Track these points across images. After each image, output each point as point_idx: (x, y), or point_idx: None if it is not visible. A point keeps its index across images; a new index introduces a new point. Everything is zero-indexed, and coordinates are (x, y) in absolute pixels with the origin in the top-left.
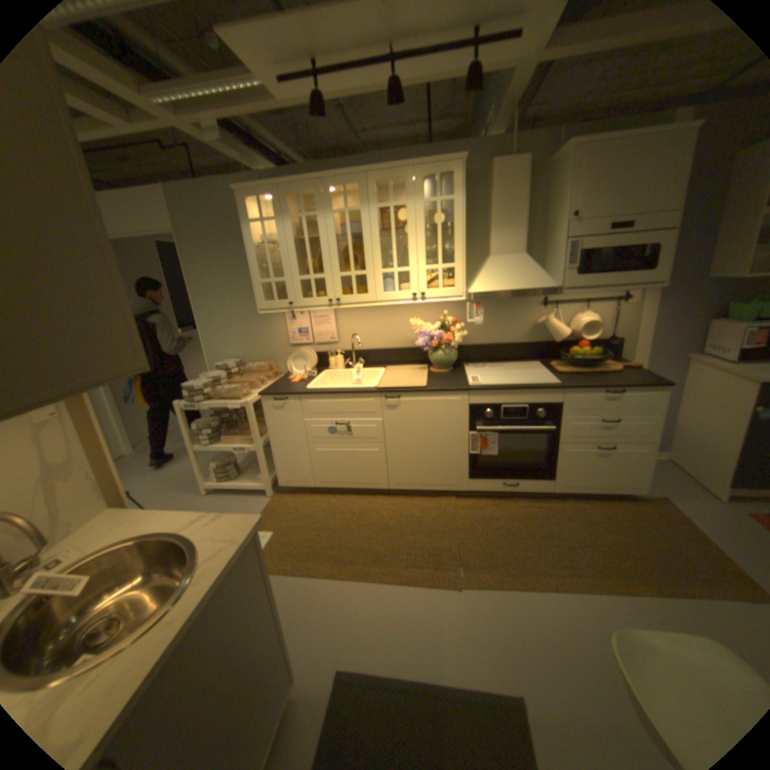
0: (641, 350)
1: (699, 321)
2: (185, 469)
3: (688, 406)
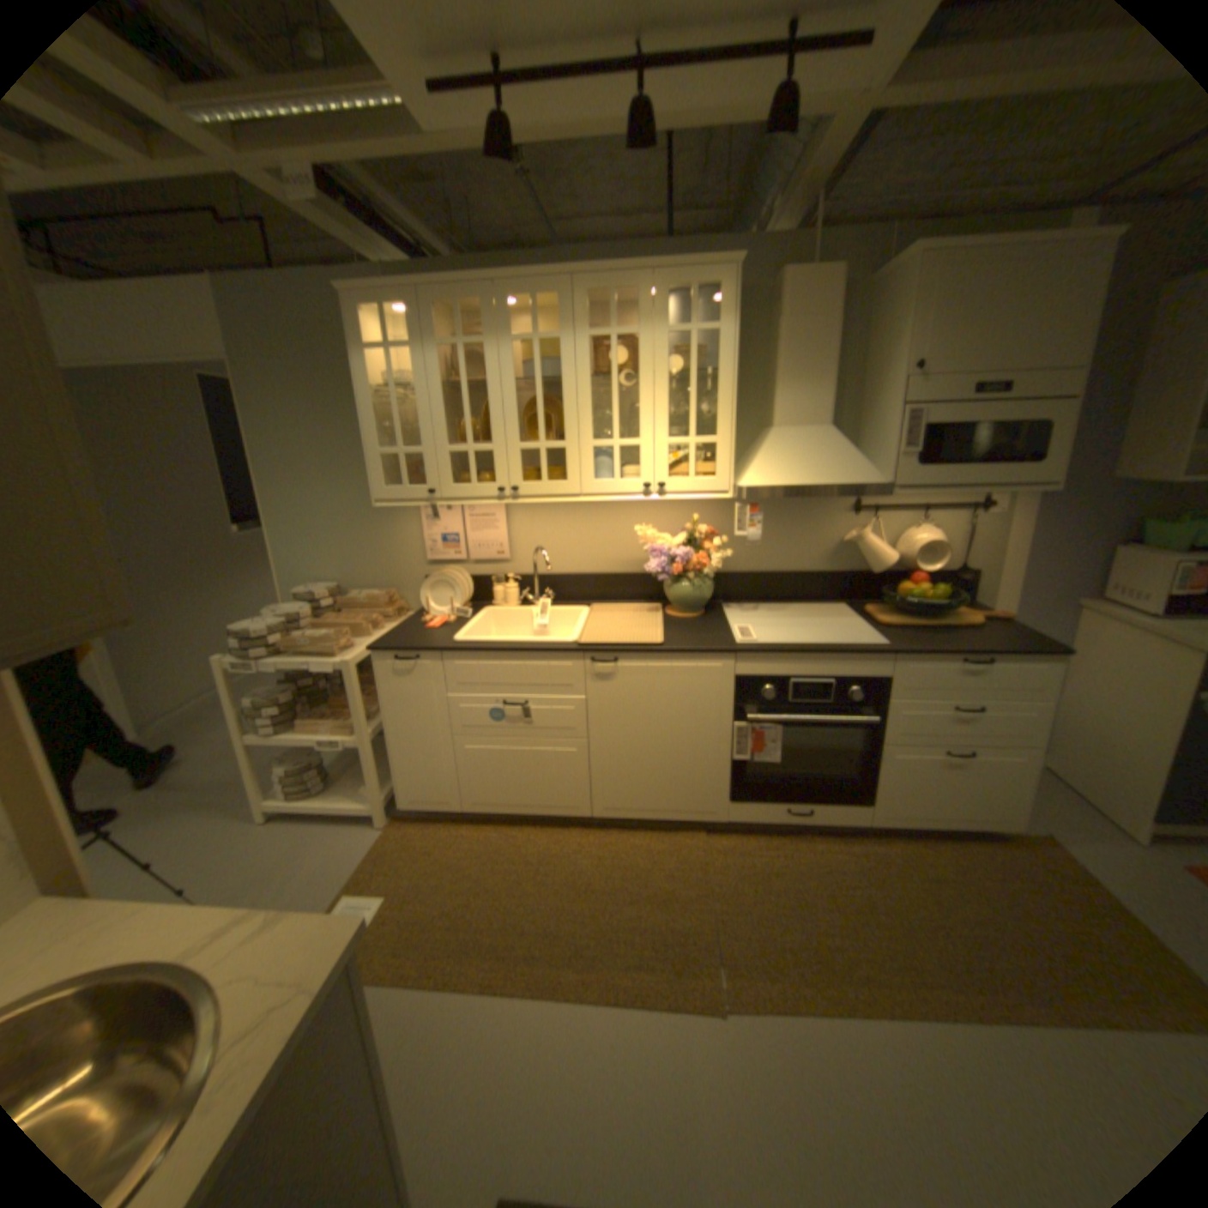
0: (1006, 590)
1: (1098, 547)
2: (226, 774)
3: (1078, 684)
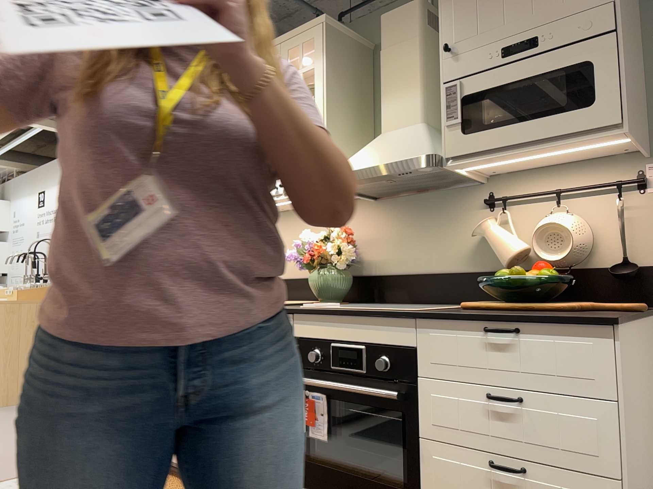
0: None
1: None
2: None
3: None
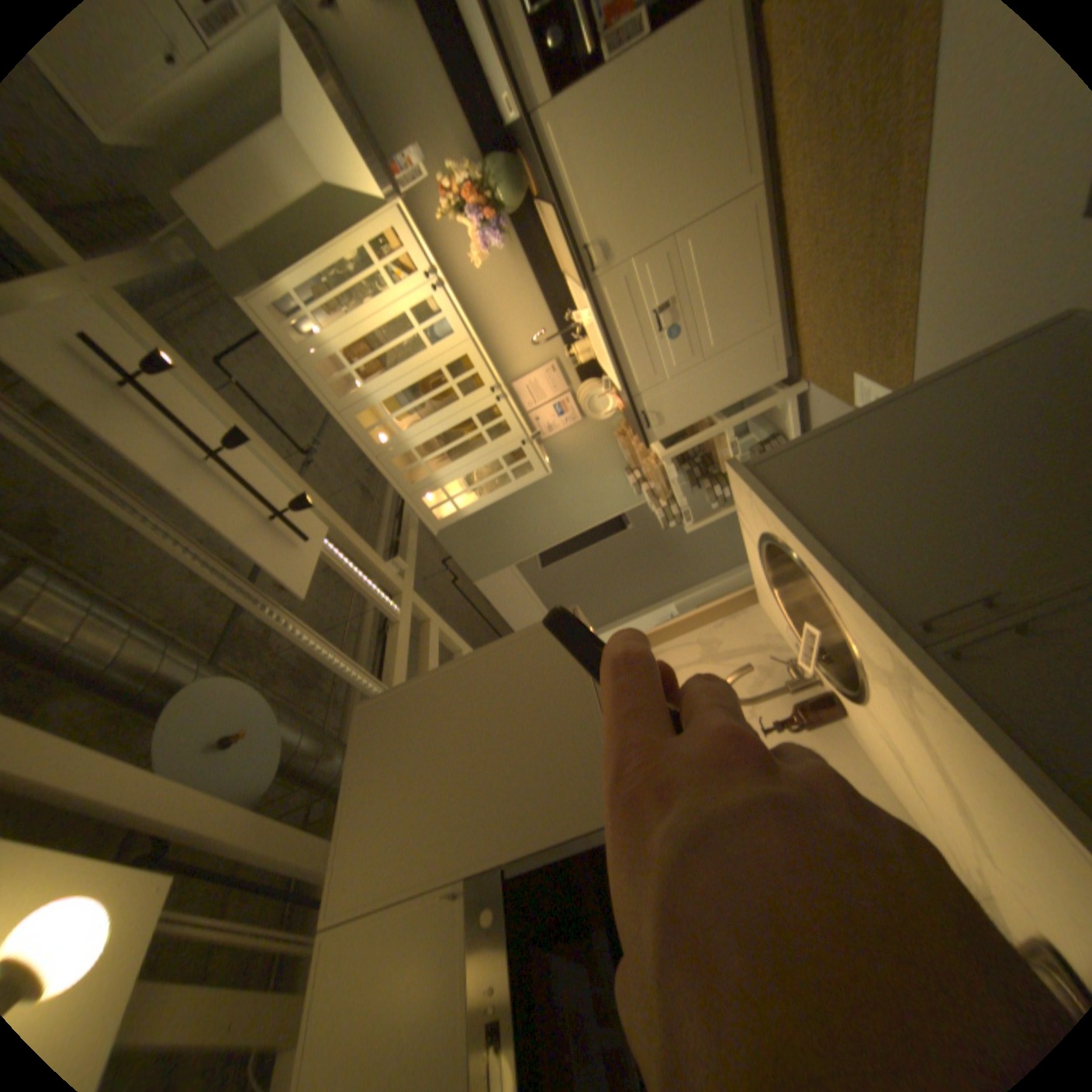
0: None
1: None
2: None
3: None
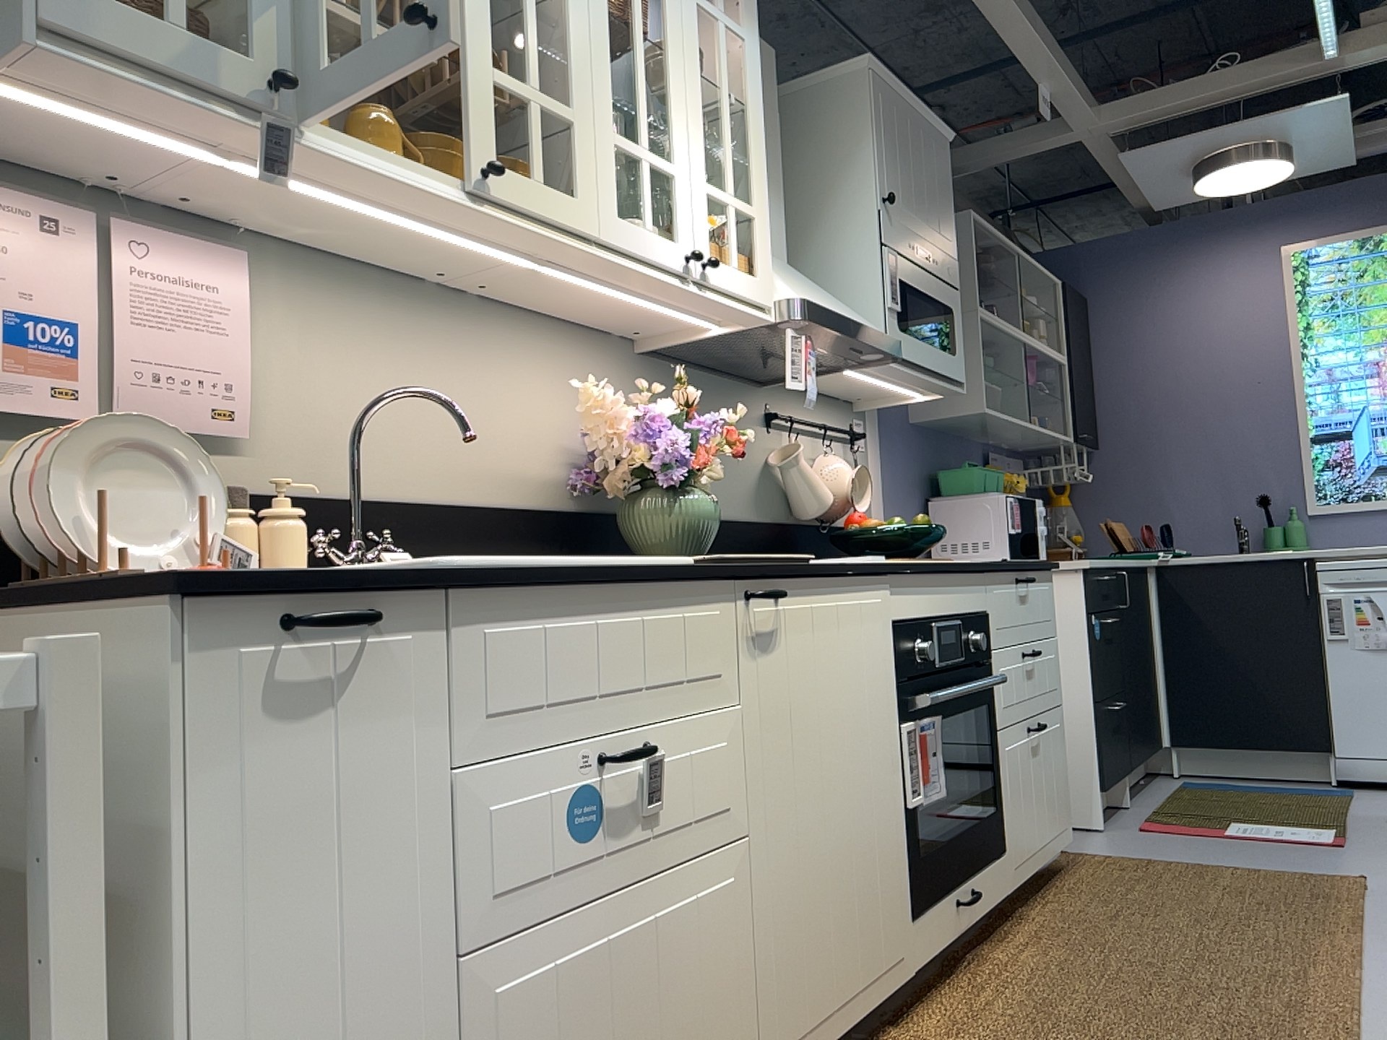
0: None
1: (918, 504)
2: None
3: None
